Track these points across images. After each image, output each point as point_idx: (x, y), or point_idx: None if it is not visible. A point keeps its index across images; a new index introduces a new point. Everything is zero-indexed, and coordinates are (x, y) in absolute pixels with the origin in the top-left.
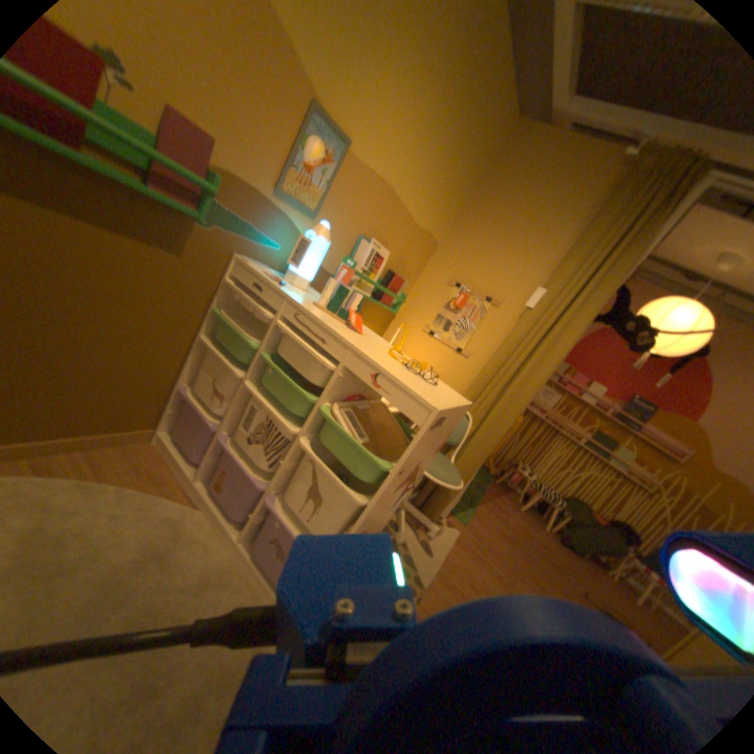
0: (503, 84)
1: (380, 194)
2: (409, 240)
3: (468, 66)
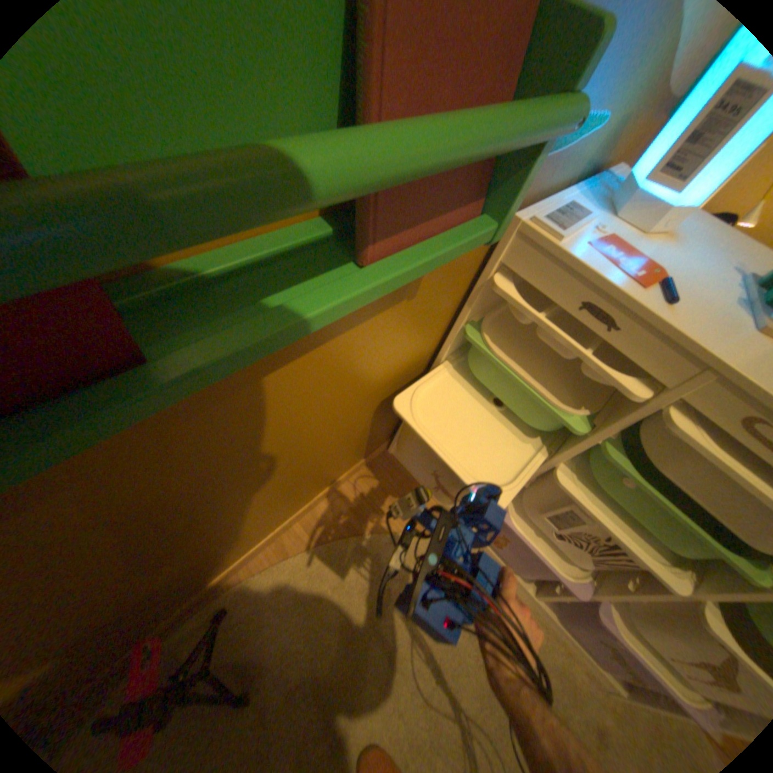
0: None
1: None
2: None
3: None
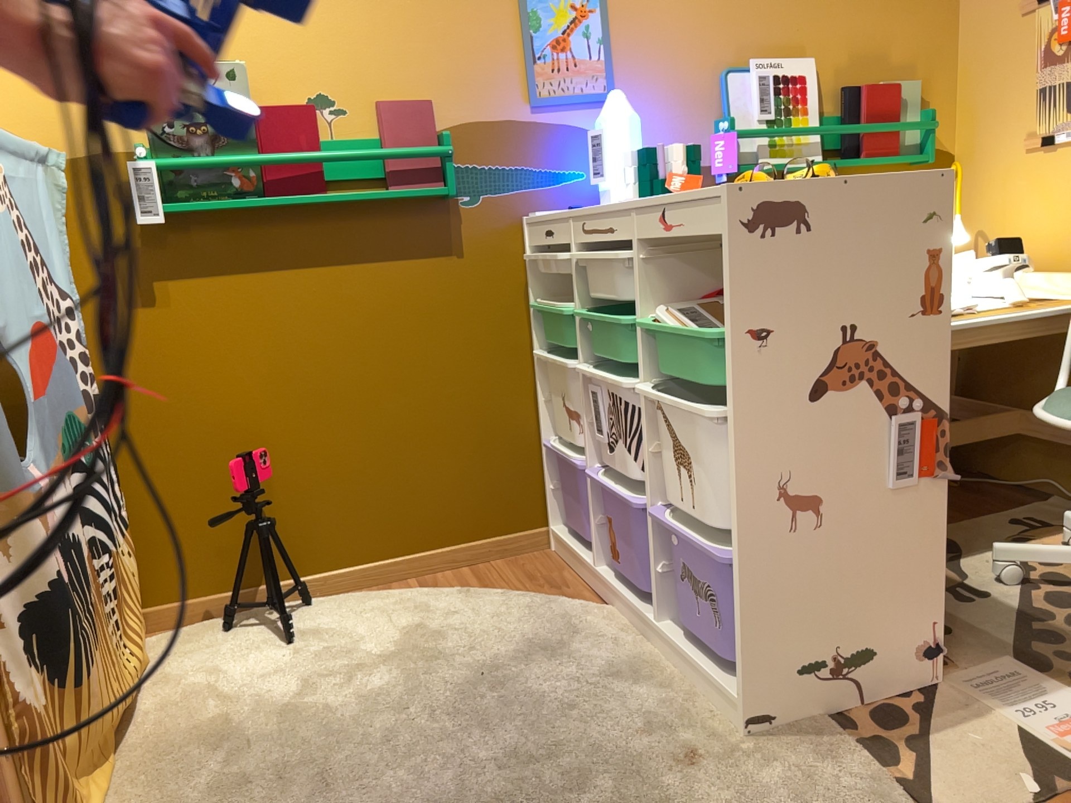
0: None
1: None
2: (848, 8)
3: None
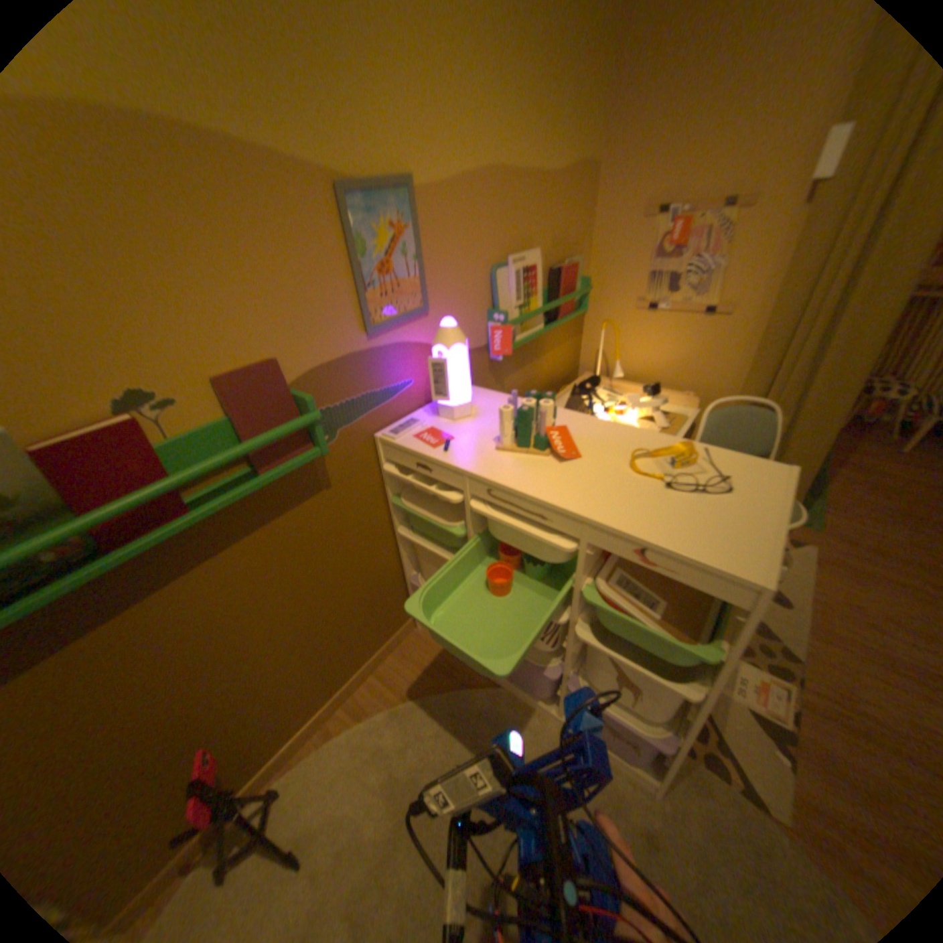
0: None
1: (483, 188)
2: (555, 200)
3: None
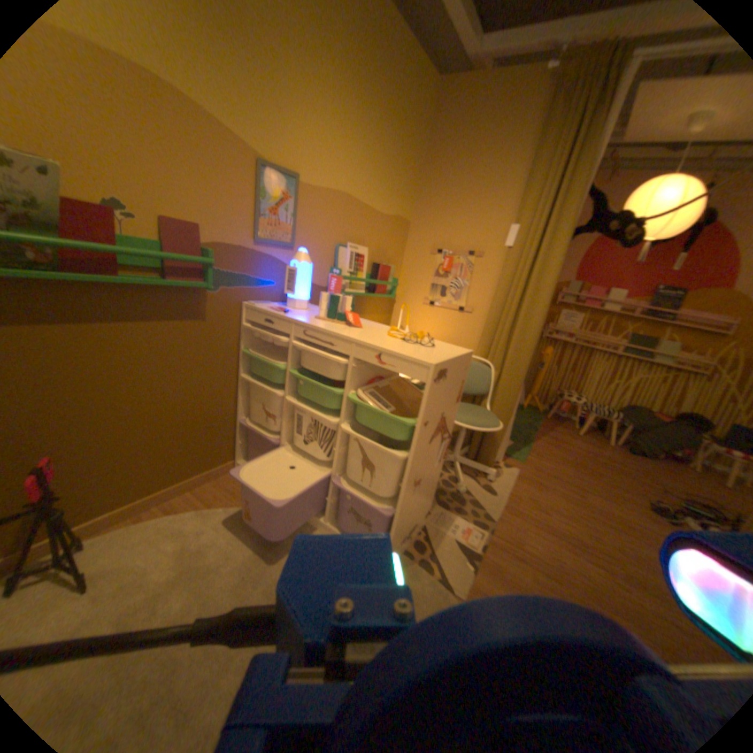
0: (412, 57)
1: (339, 203)
2: (381, 229)
3: (373, 61)
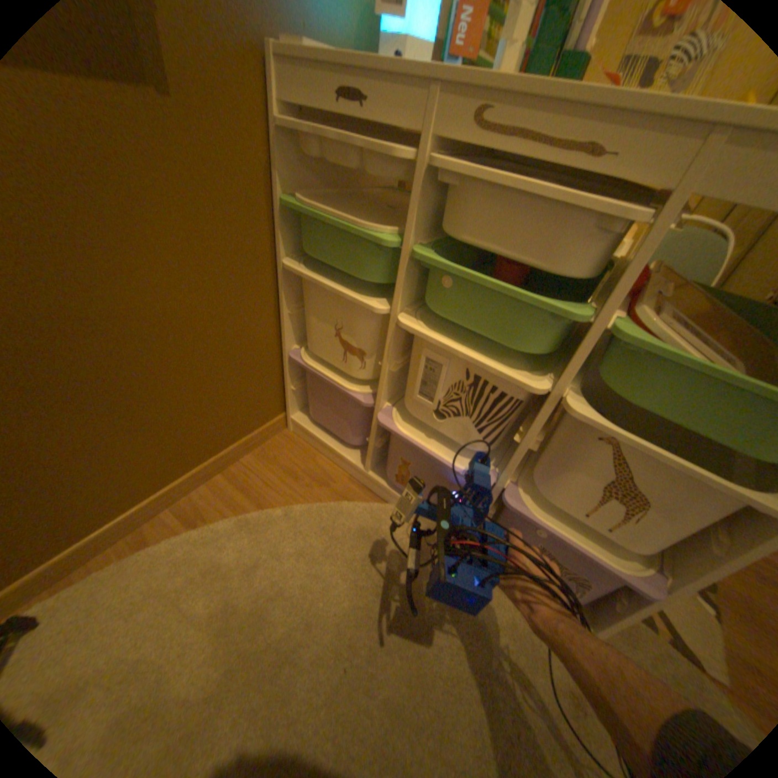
0: None
1: None
2: None
3: None
